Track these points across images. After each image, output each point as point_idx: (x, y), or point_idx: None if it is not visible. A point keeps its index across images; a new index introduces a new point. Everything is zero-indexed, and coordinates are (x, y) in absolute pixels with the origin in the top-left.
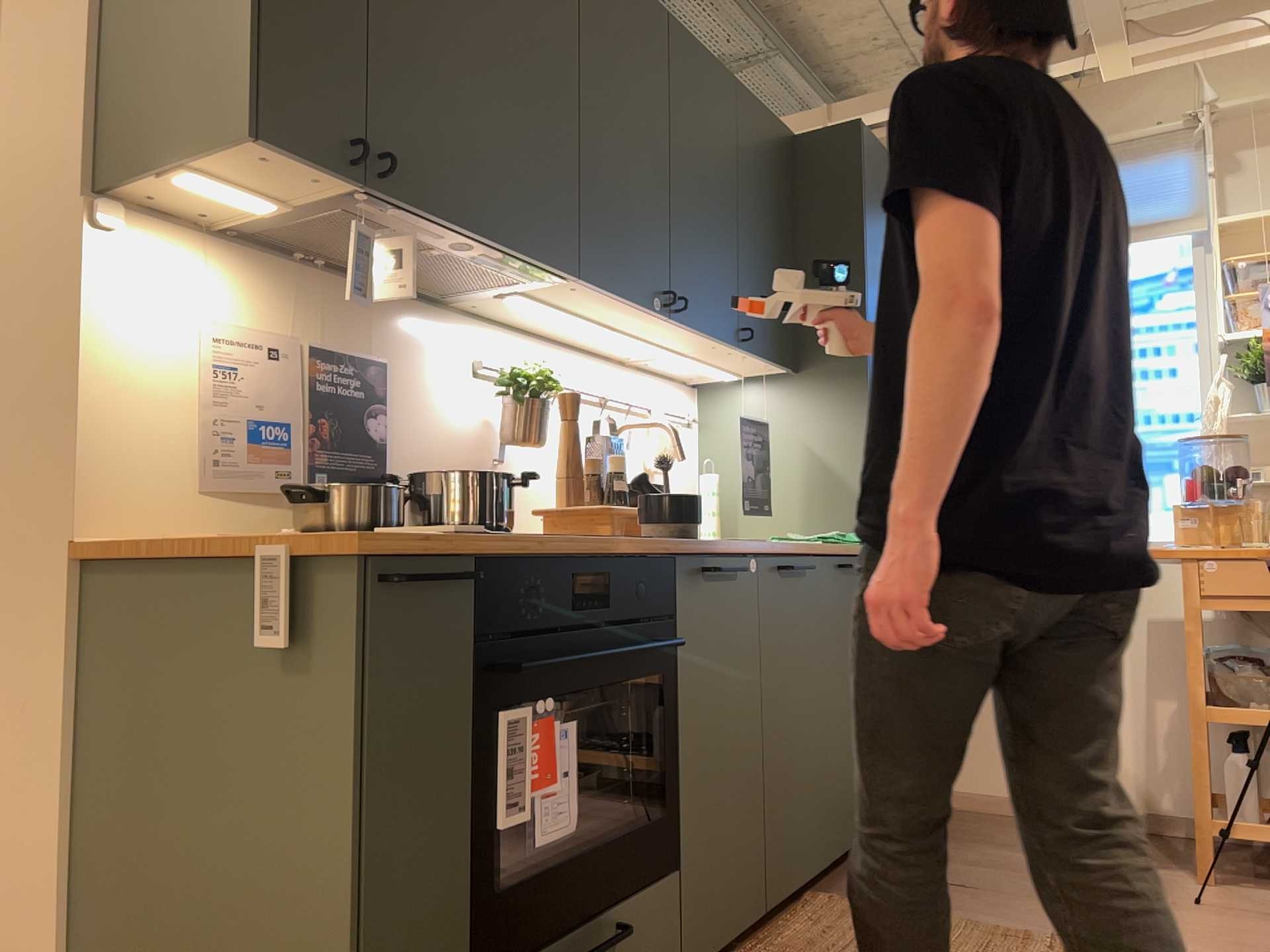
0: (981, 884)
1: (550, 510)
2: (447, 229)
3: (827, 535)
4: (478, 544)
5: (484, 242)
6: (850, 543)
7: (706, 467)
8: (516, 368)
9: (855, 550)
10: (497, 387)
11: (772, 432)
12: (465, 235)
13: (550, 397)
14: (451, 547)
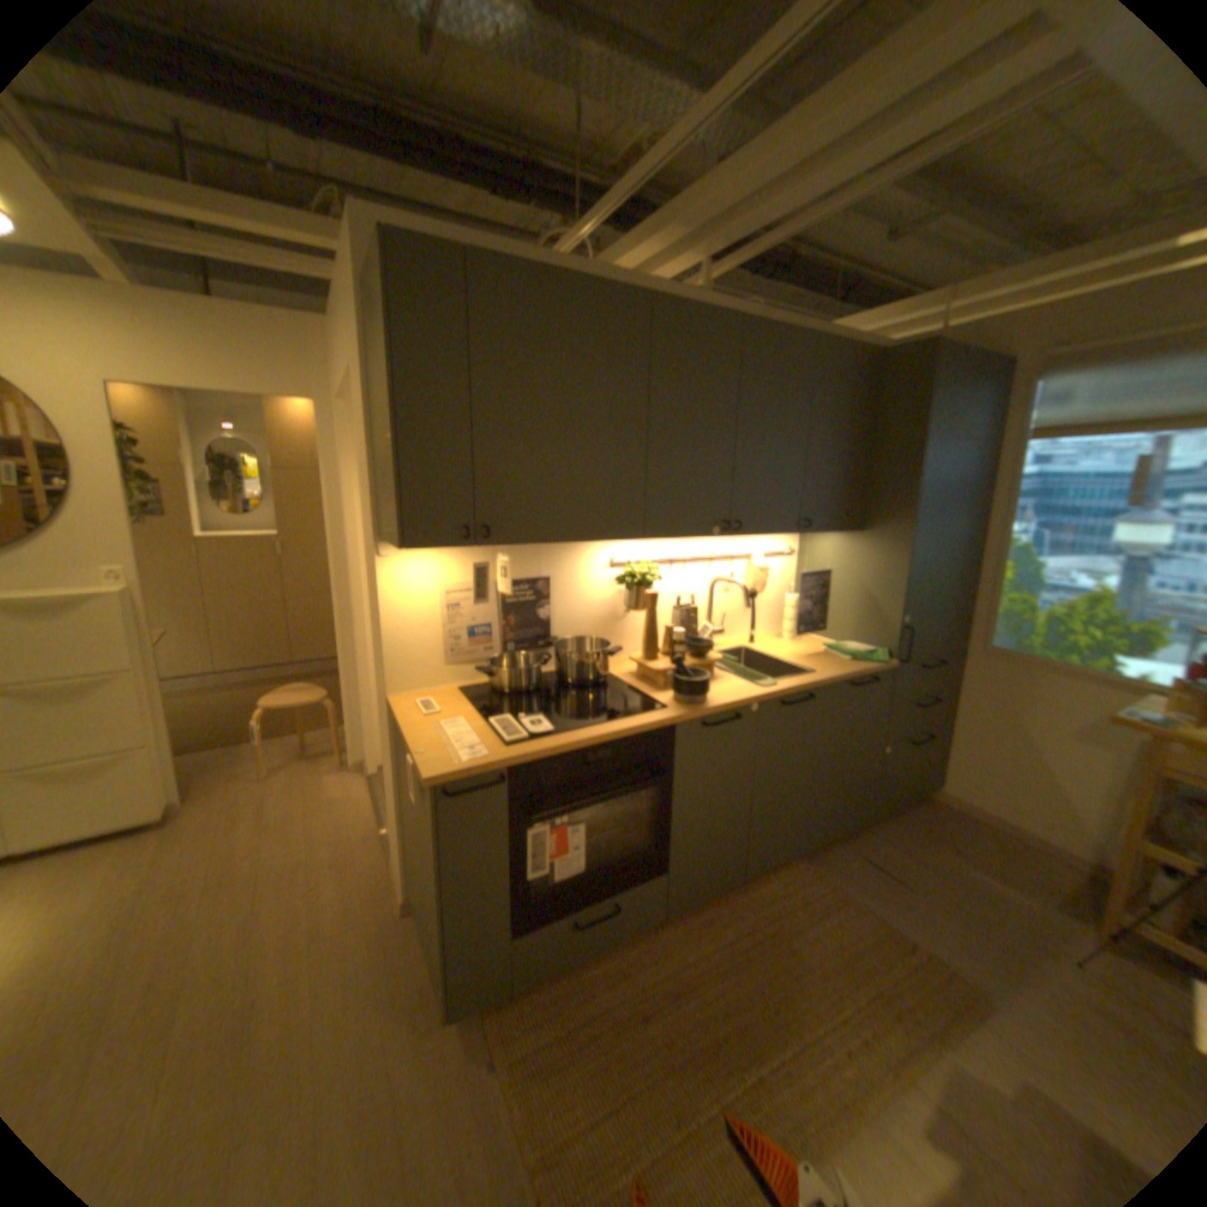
0: (918, 888)
1: (634, 661)
2: (539, 544)
3: (863, 646)
4: (507, 764)
5: (567, 543)
6: (871, 661)
7: (789, 589)
8: (631, 567)
9: (871, 668)
10: (618, 580)
11: (840, 568)
12: (553, 543)
13: (655, 579)
14: (489, 769)
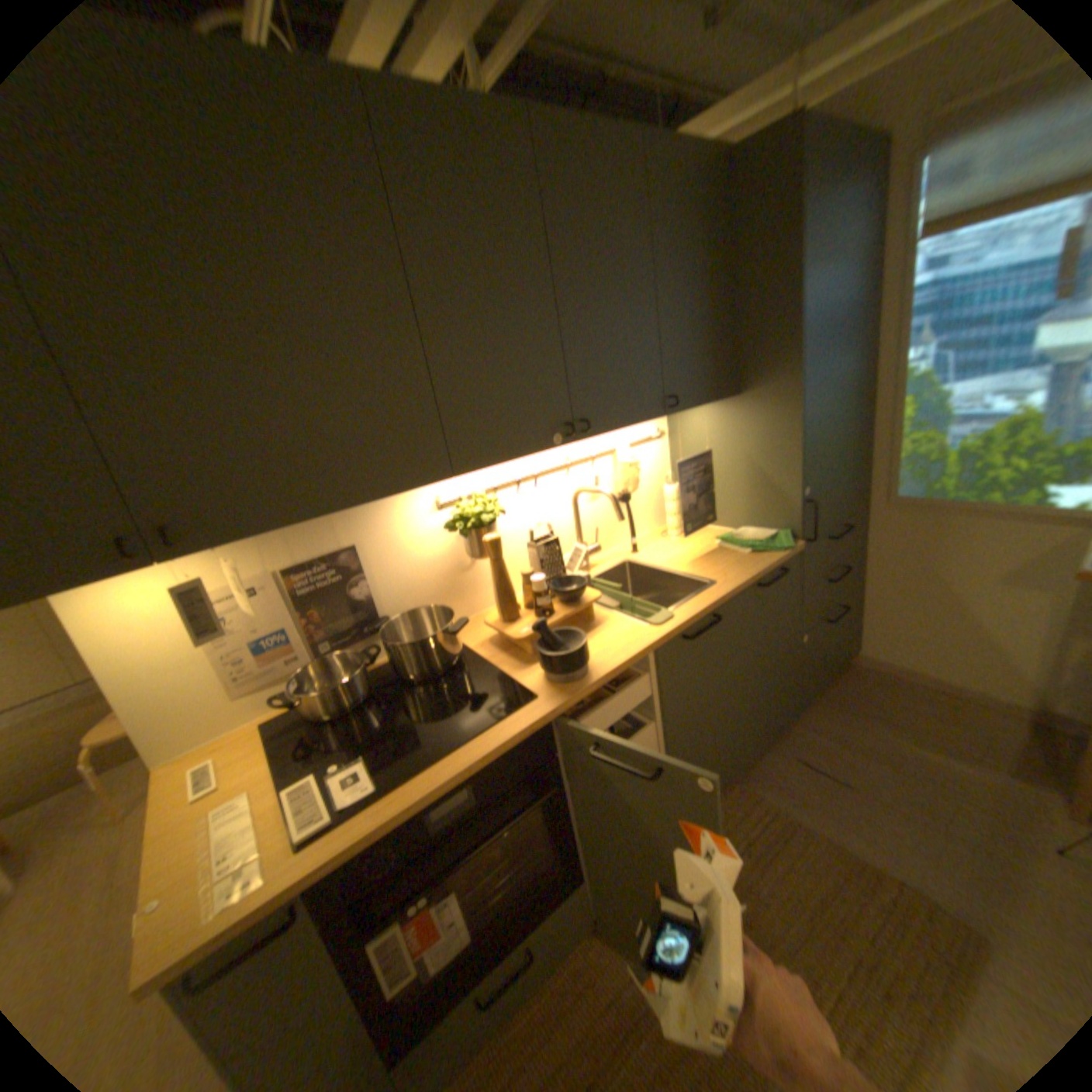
0: (862, 786)
1: (491, 627)
2: (285, 526)
3: (760, 531)
4: (292, 892)
5: (331, 512)
6: (774, 550)
7: (666, 479)
8: (462, 505)
9: (776, 559)
10: (449, 526)
11: (719, 443)
12: (308, 519)
13: (499, 512)
14: (261, 913)
